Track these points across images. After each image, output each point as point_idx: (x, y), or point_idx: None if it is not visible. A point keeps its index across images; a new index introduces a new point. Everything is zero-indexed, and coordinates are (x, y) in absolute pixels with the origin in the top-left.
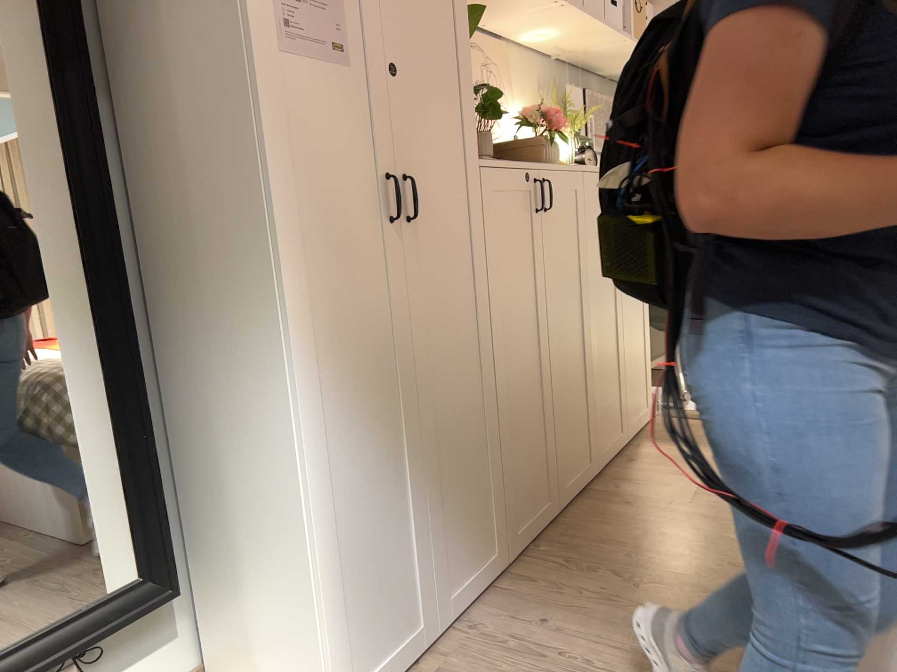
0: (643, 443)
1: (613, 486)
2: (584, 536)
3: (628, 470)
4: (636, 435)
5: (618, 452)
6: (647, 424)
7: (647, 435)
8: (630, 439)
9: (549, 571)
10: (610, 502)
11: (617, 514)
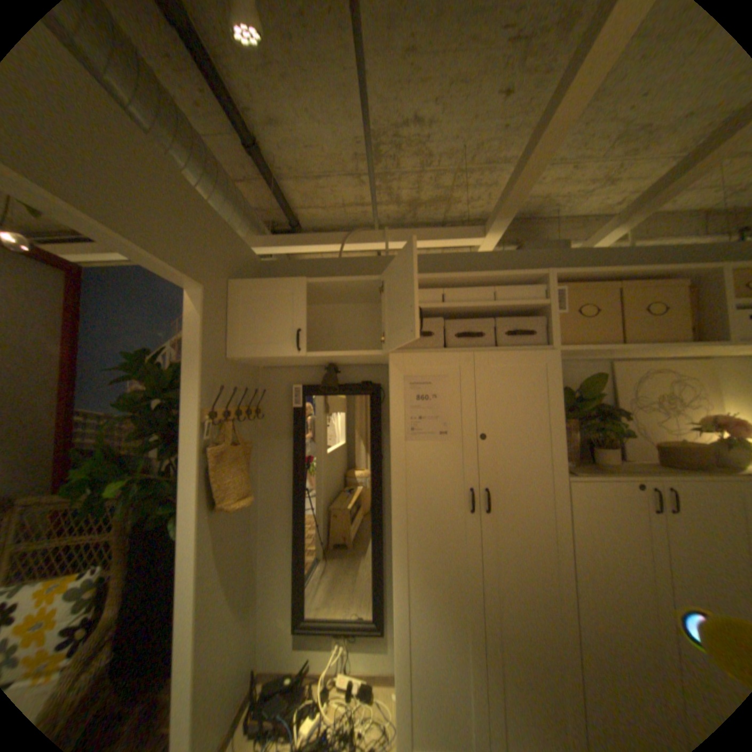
0: None
1: None
2: None
3: None
4: None
5: None
6: None
7: None
8: None
9: None
10: None
11: None
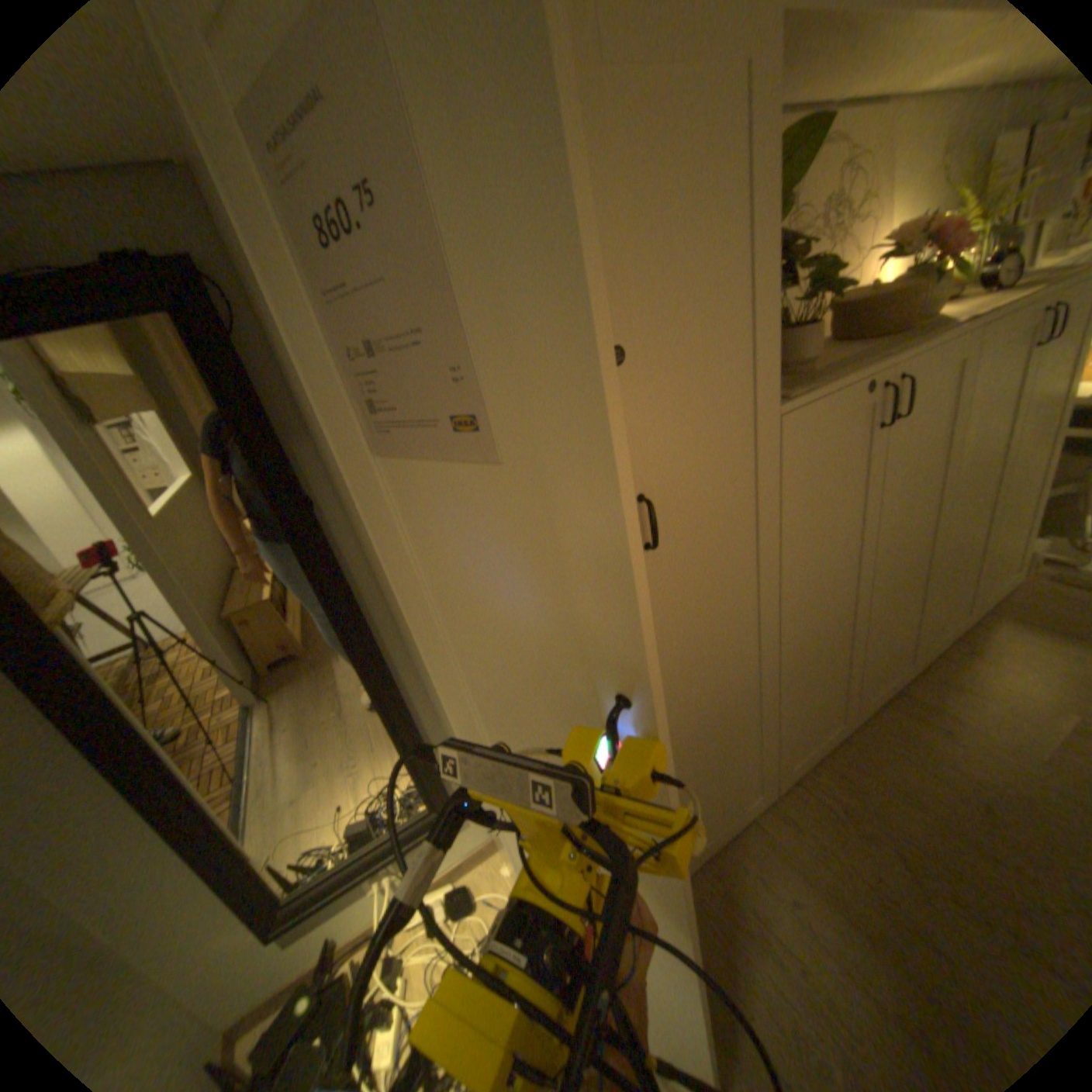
0: (999, 629)
1: (938, 700)
2: (878, 782)
3: (966, 675)
4: (993, 613)
5: (959, 640)
6: (1015, 595)
7: (1009, 616)
8: (983, 619)
9: (821, 826)
10: (927, 730)
11: (932, 755)
